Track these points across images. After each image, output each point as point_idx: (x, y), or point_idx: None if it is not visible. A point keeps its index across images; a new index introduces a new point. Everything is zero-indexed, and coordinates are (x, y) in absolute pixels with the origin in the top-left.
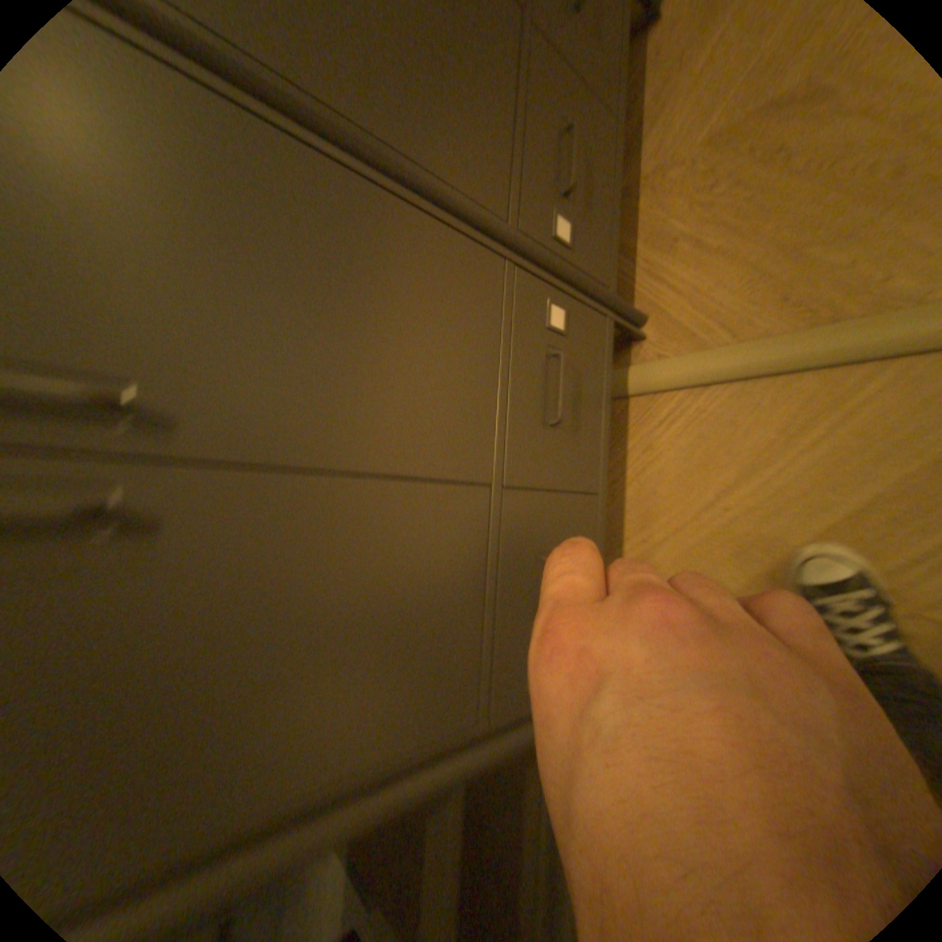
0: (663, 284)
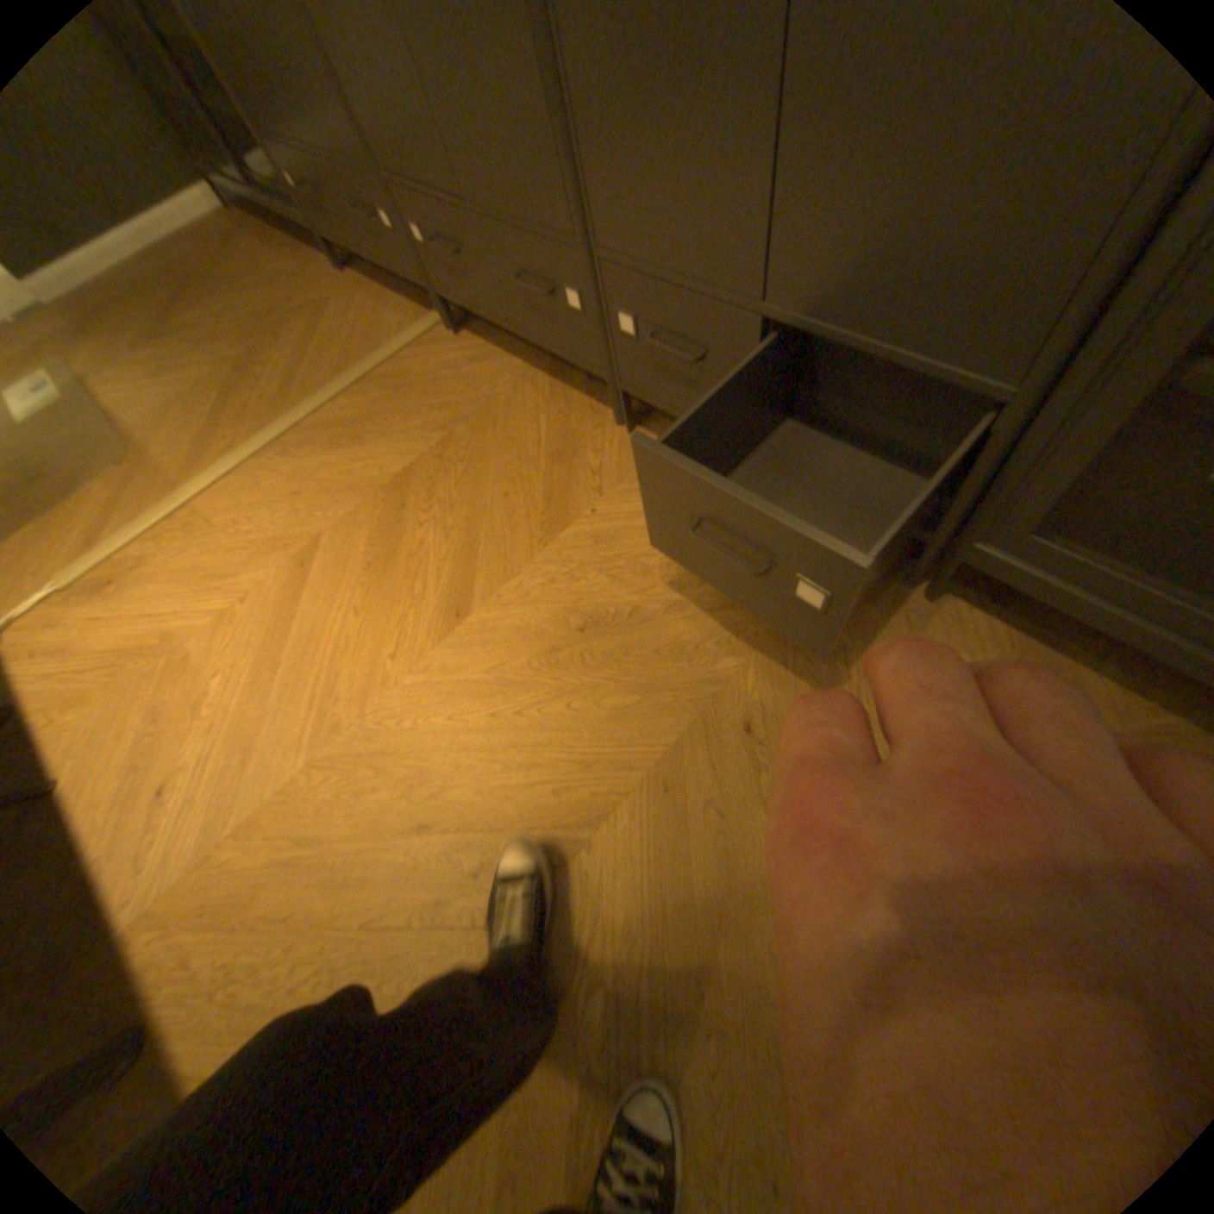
0: (460, 349)
